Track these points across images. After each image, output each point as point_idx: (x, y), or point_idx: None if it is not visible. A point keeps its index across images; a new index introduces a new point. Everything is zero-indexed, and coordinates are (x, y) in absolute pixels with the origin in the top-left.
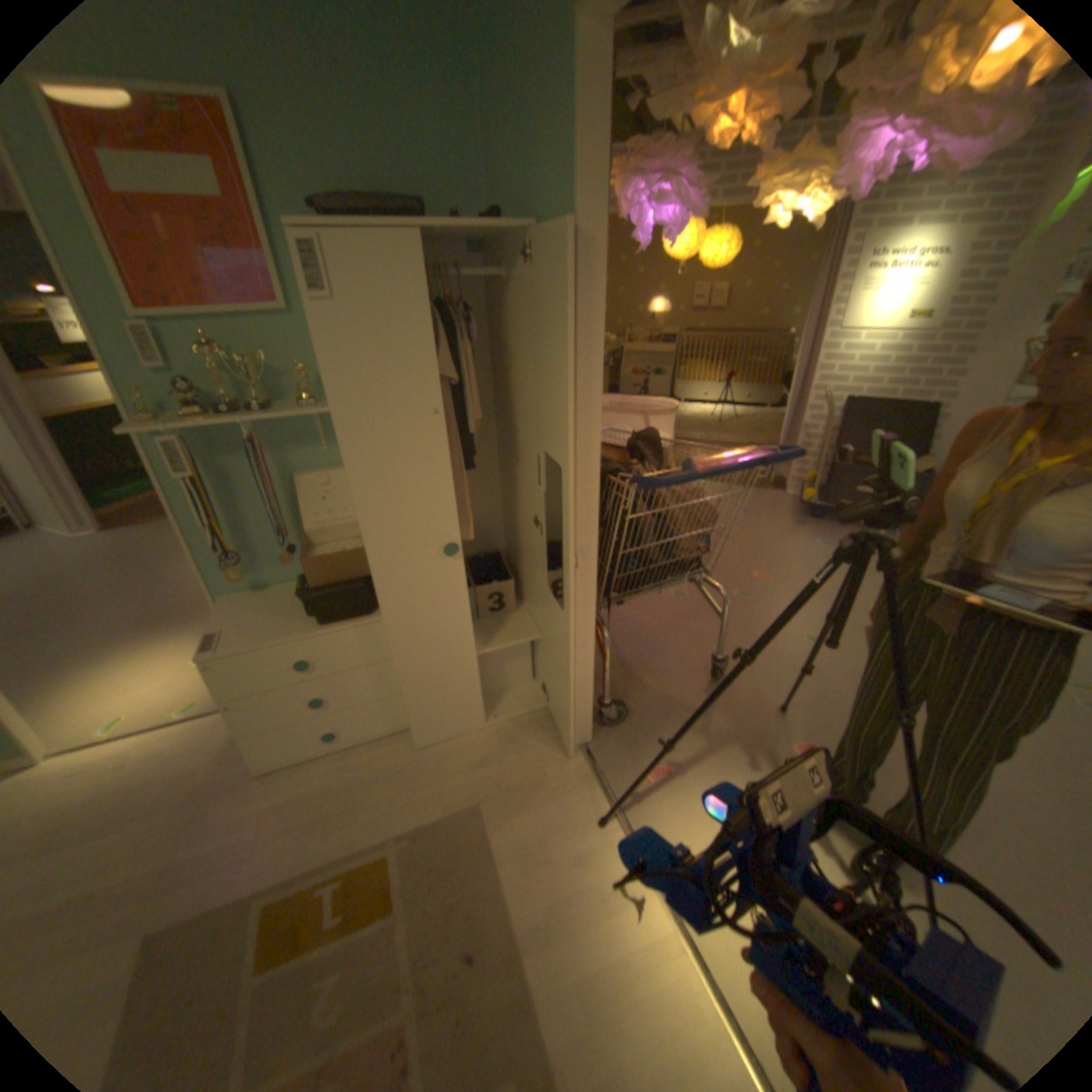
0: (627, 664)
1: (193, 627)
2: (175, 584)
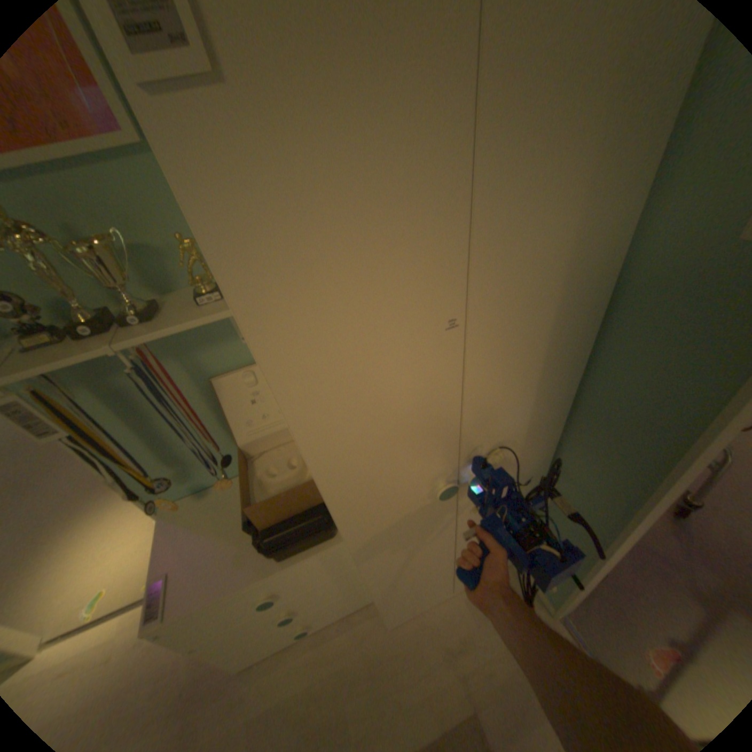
0: None
1: None
2: None
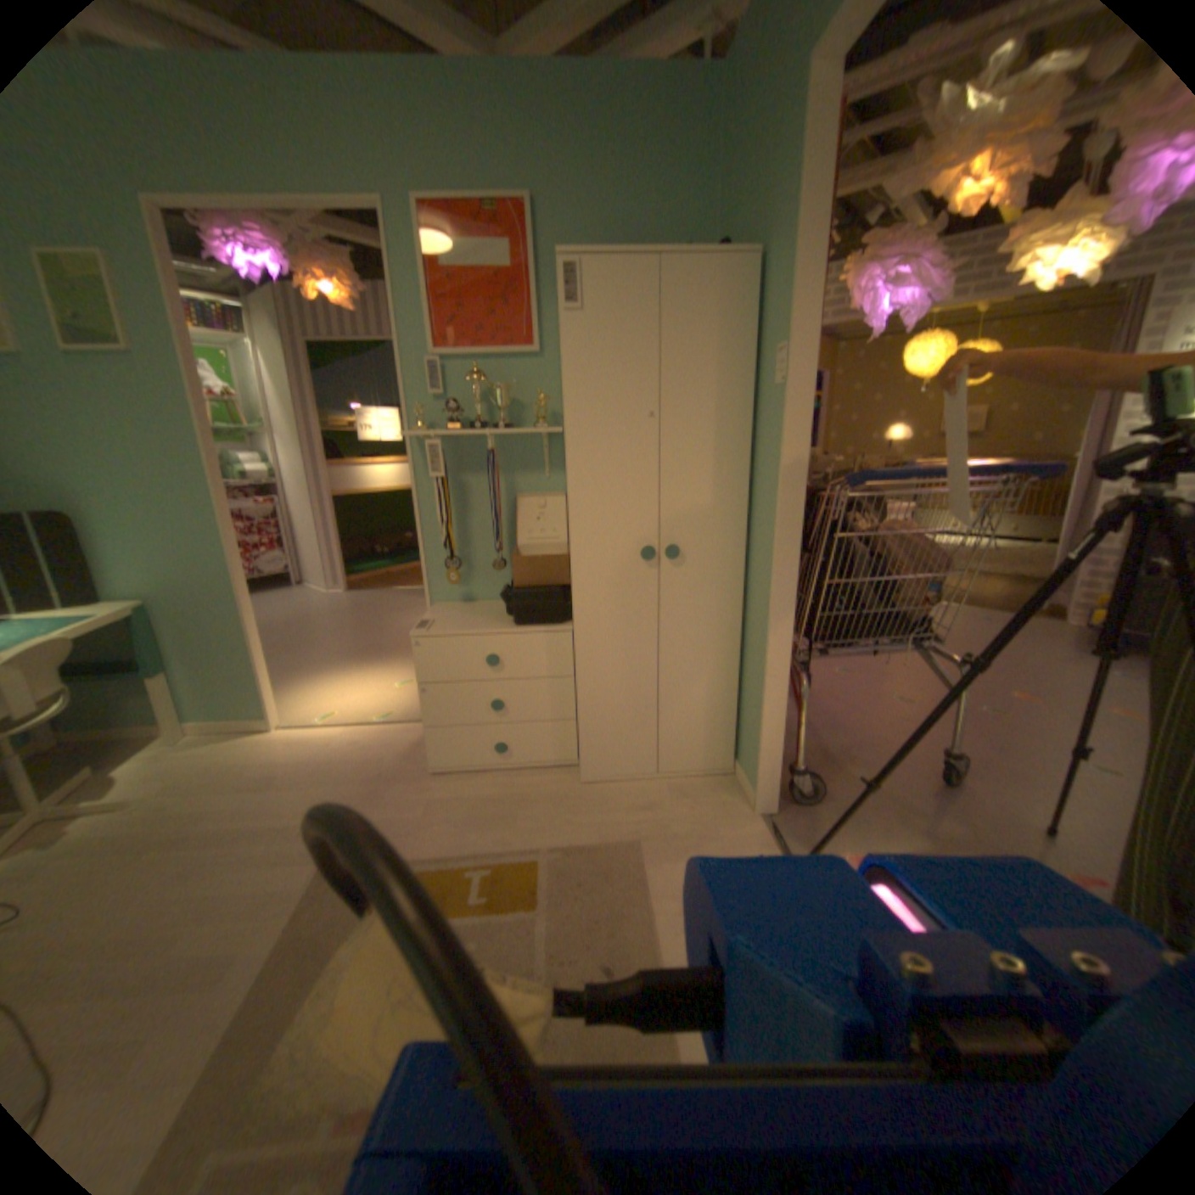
0: (830, 754)
1: (401, 660)
2: (393, 630)
